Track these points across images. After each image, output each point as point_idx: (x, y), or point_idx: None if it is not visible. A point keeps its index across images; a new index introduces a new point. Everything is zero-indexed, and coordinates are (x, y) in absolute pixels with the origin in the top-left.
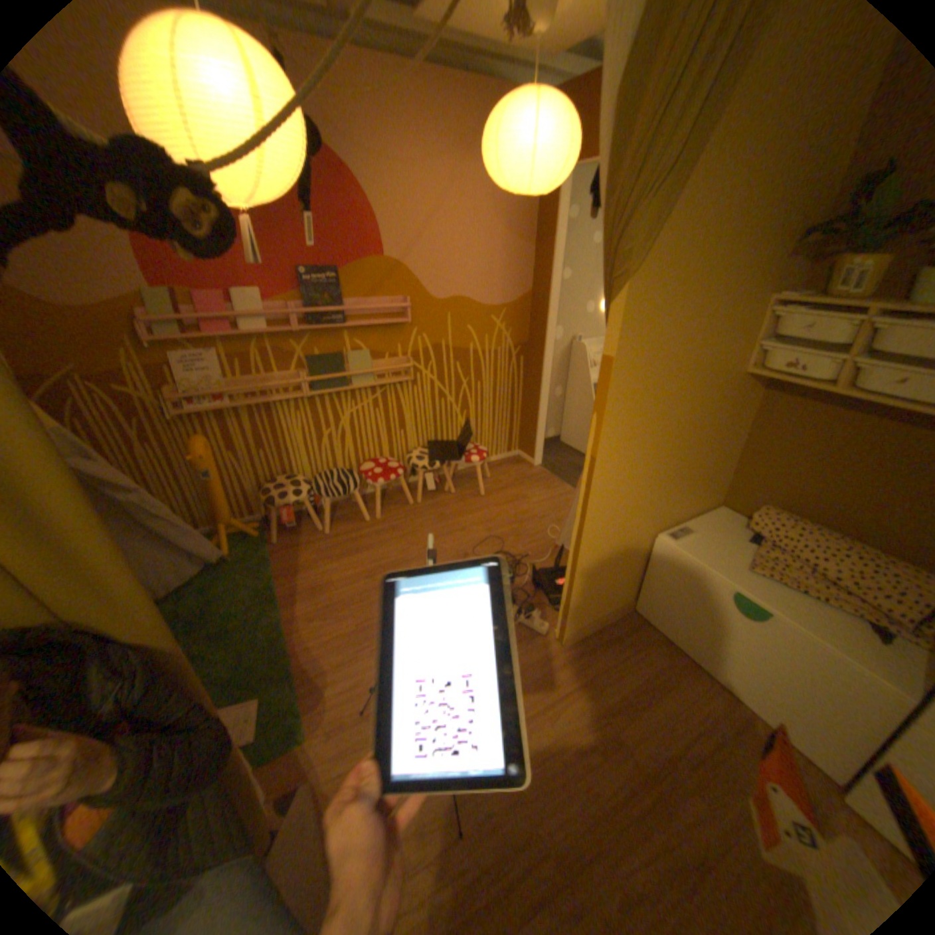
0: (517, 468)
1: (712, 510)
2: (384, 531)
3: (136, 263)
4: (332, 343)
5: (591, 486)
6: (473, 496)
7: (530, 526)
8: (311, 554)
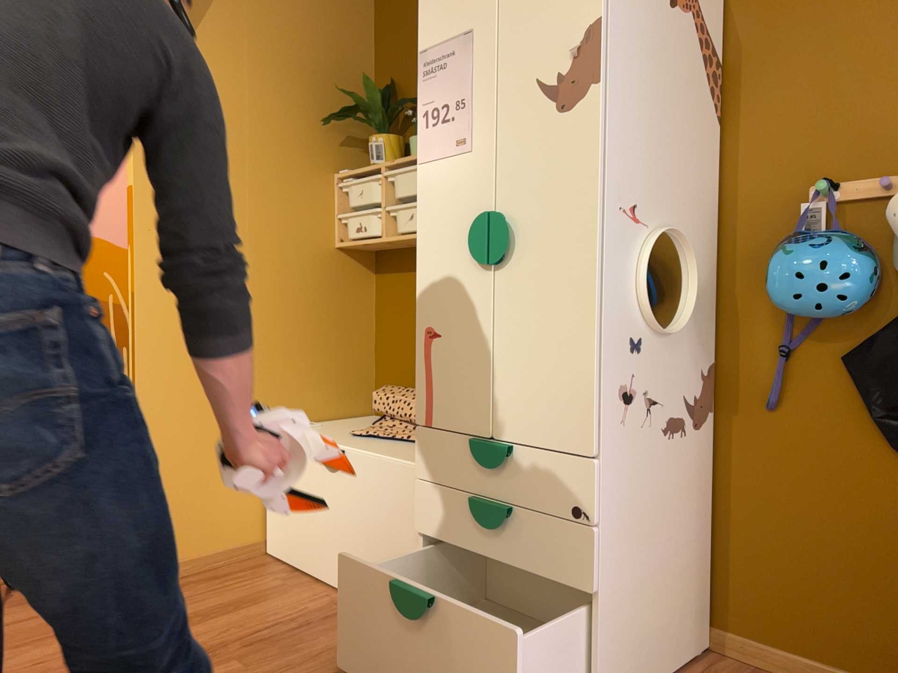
0: None
1: (356, 417)
2: None
3: None
4: None
5: (137, 327)
6: None
7: None
8: None
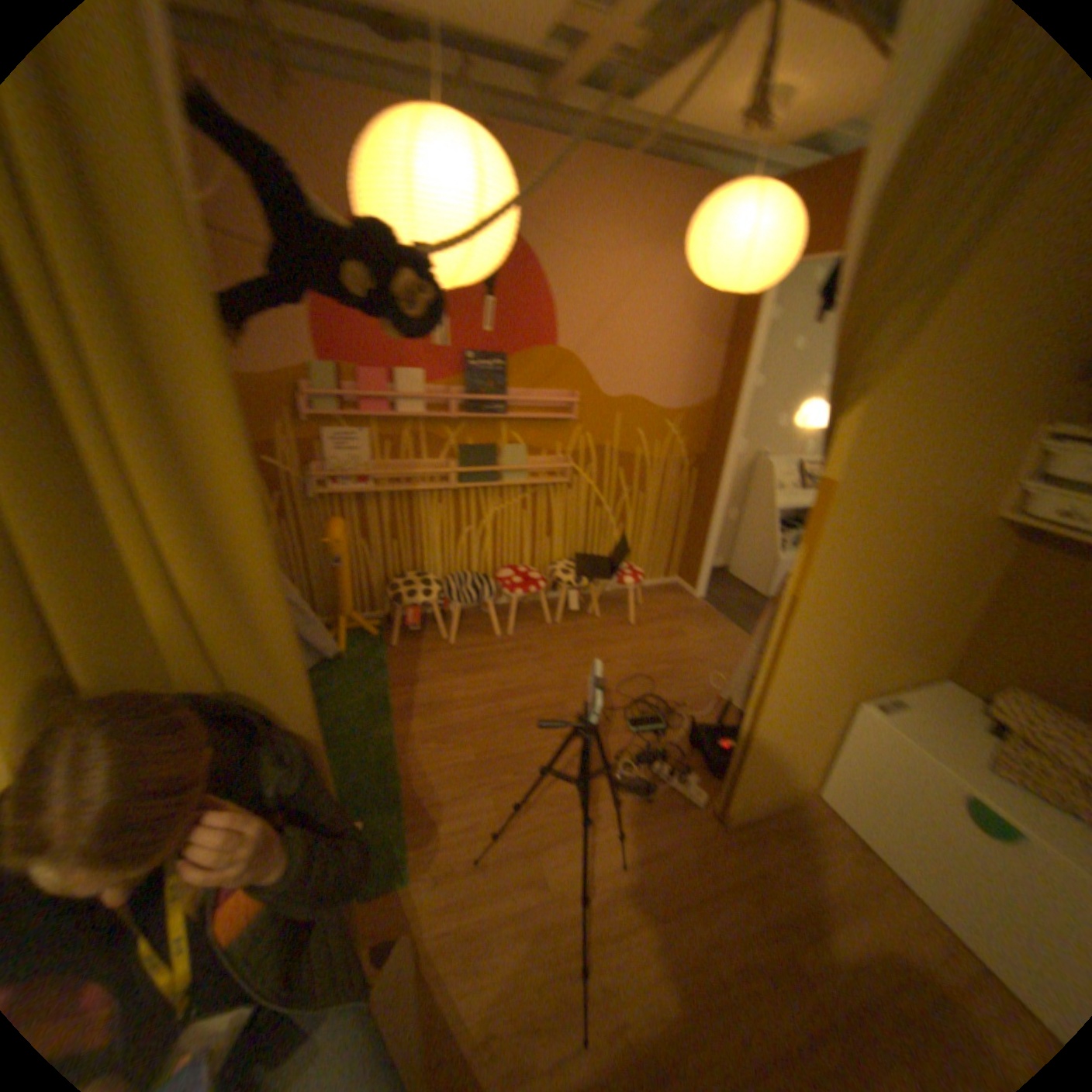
0: (676, 599)
1: (936, 684)
2: (516, 650)
3: (313, 336)
4: (490, 434)
5: (790, 631)
6: (621, 624)
7: (690, 670)
8: (433, 664)
